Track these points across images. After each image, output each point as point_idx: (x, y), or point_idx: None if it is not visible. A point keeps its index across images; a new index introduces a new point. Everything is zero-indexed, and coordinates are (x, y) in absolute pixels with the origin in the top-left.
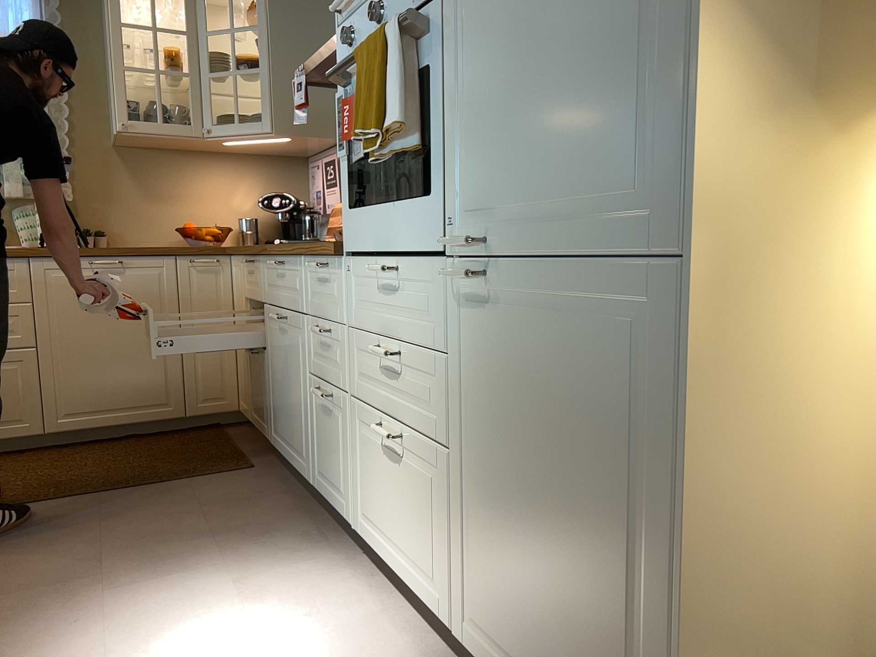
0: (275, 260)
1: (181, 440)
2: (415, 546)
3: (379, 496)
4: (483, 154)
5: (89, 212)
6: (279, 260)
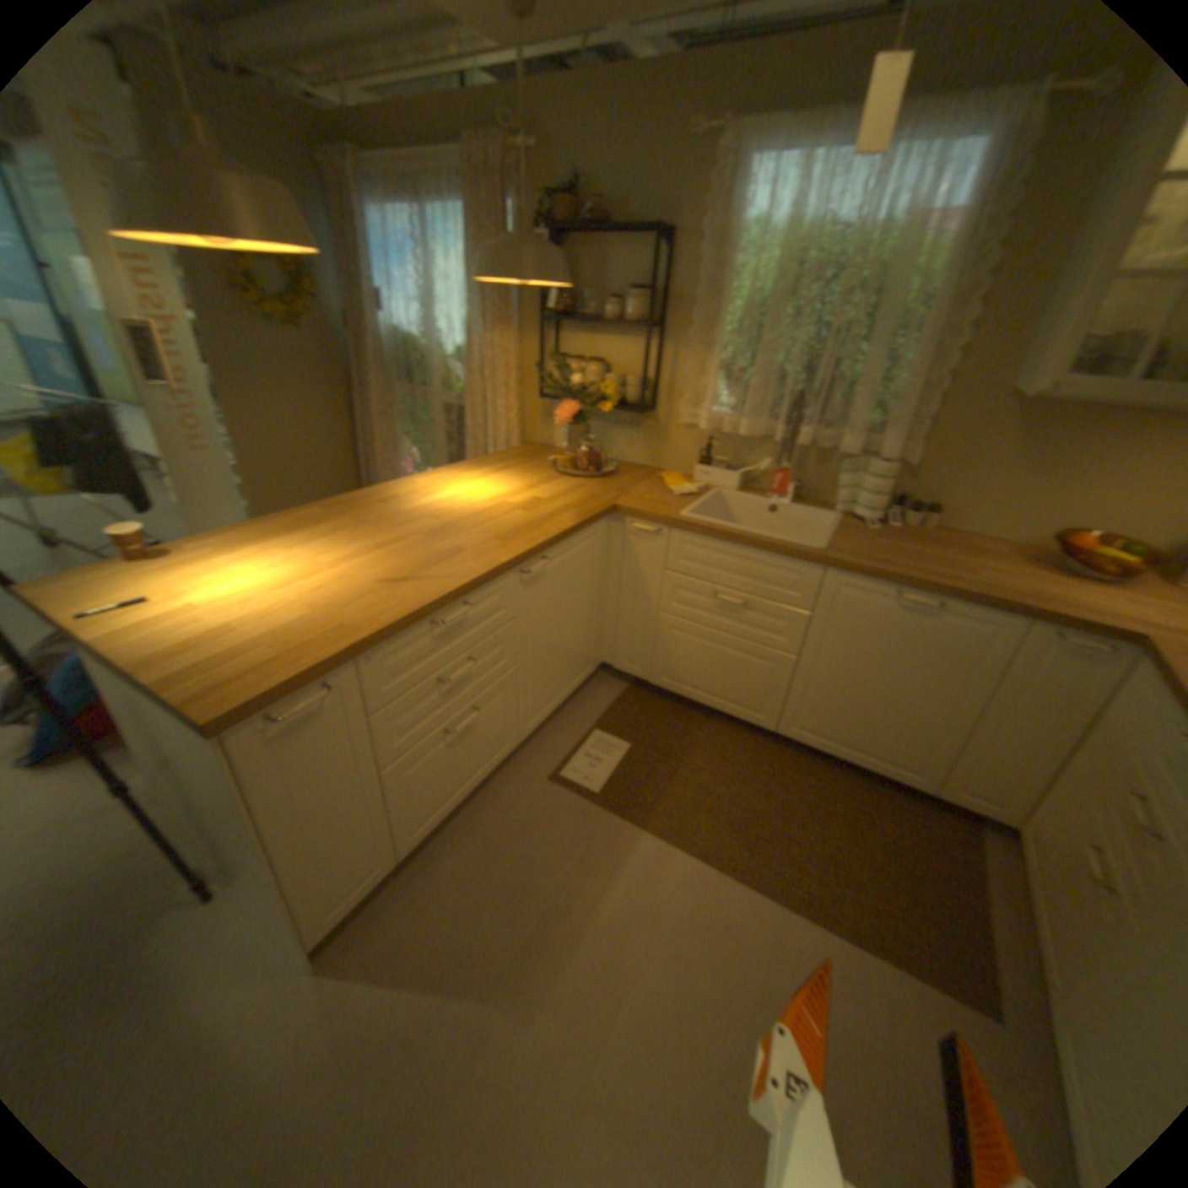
0: None
1: (917, 828)
2: None
3: None
4: None
5: (934, 476)
6: None
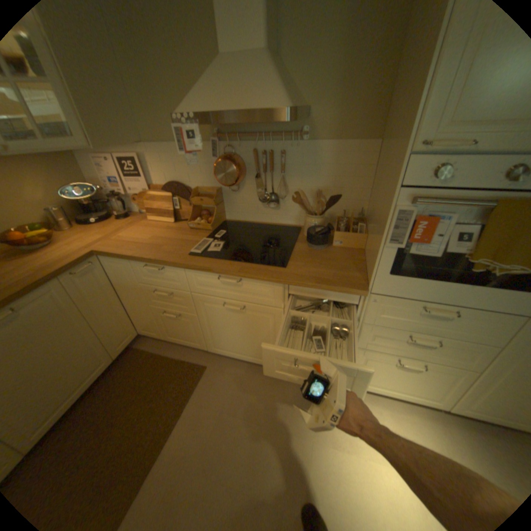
0: (221, 275)
1: (125, 375)
2: (420, 392)
3: (383, 378)
4: None
5: None
6: (229, 276)
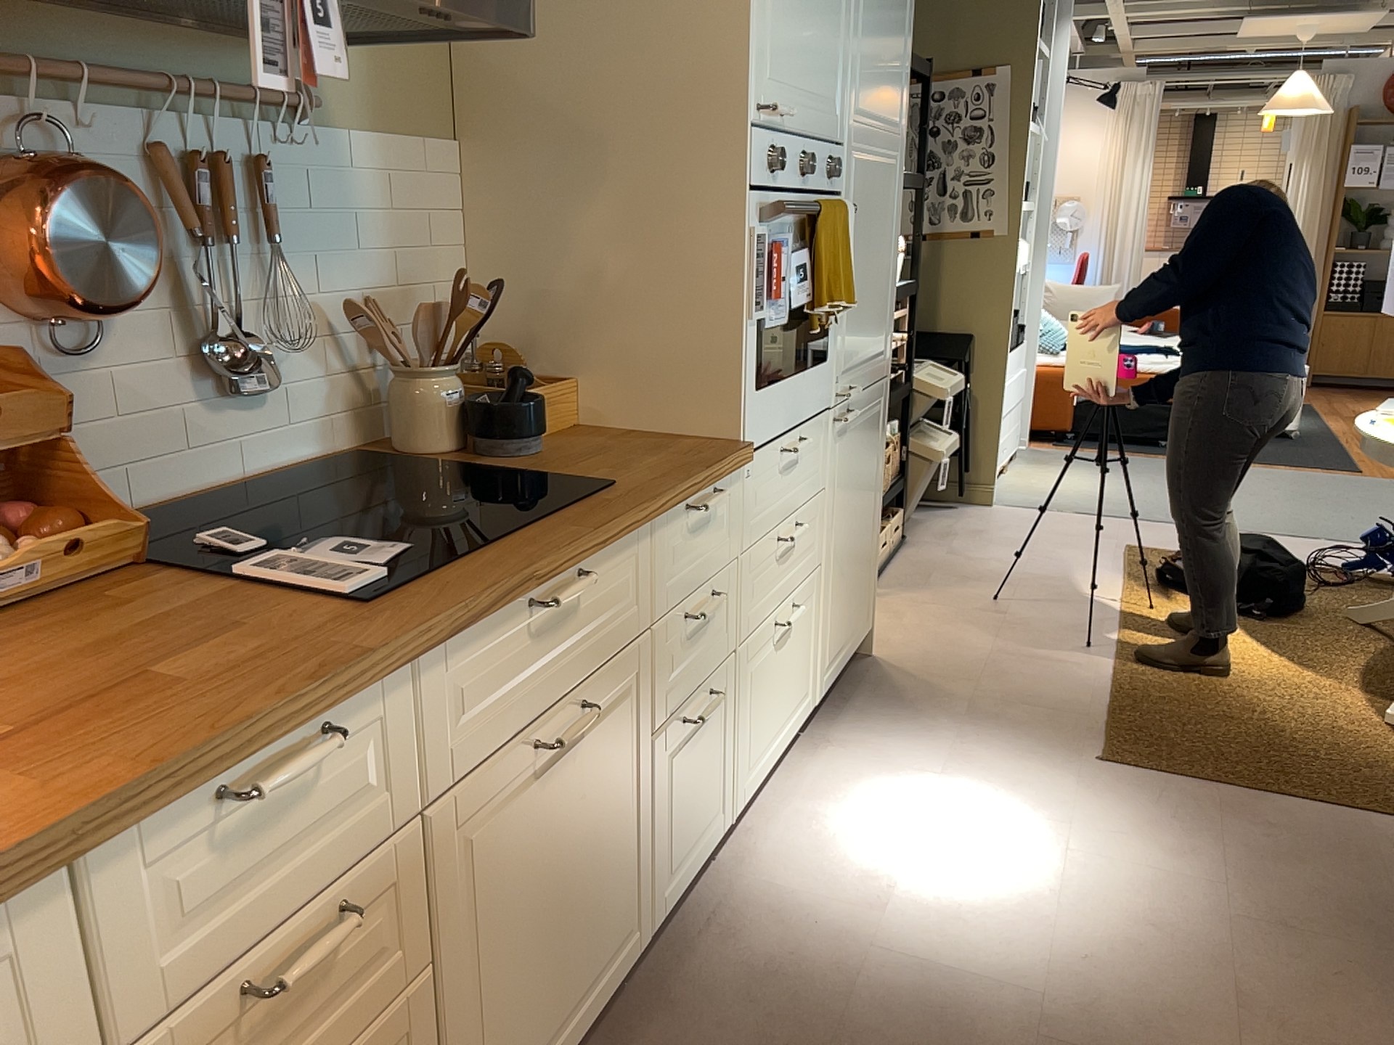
0: (530, 598)
1: None
2: (795, 691)
3: (766, 708)
4: (851, 328)
5: None
6: (550, 585)
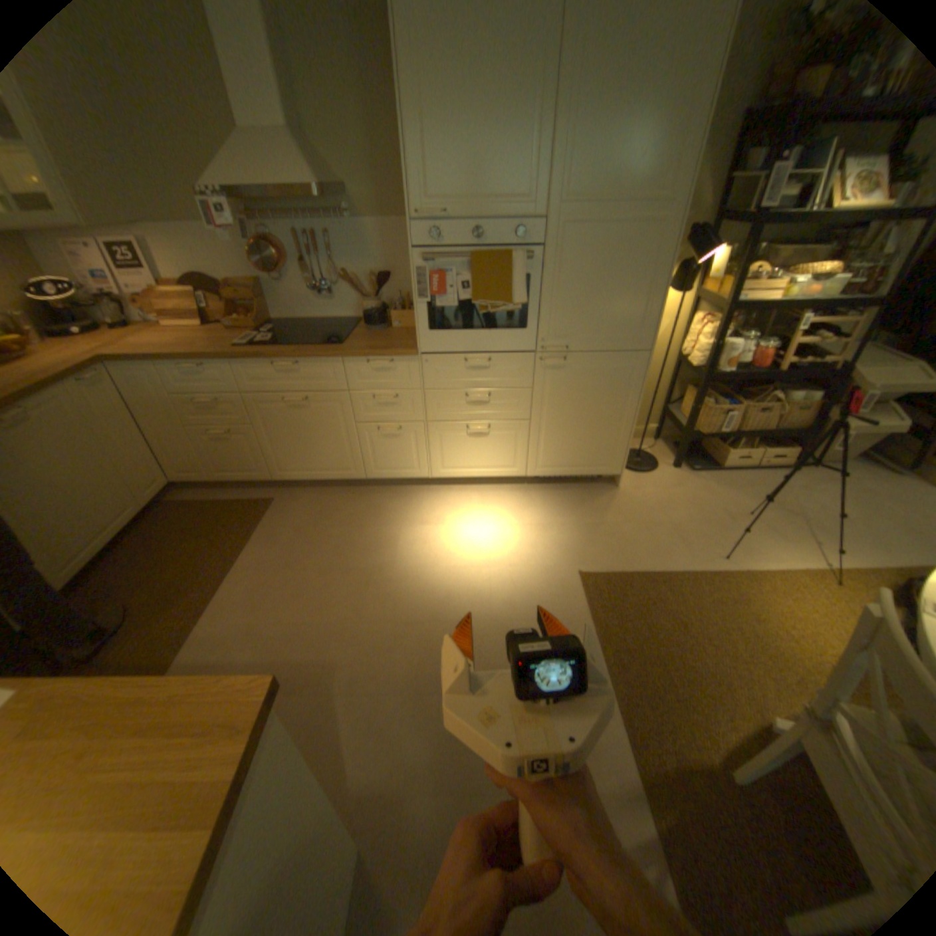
0: (273, 362)
1: (161, 525)
2: (494, 461)
3: (460, 454)
4: (562, 317)
5: None
6: (283, 362)
